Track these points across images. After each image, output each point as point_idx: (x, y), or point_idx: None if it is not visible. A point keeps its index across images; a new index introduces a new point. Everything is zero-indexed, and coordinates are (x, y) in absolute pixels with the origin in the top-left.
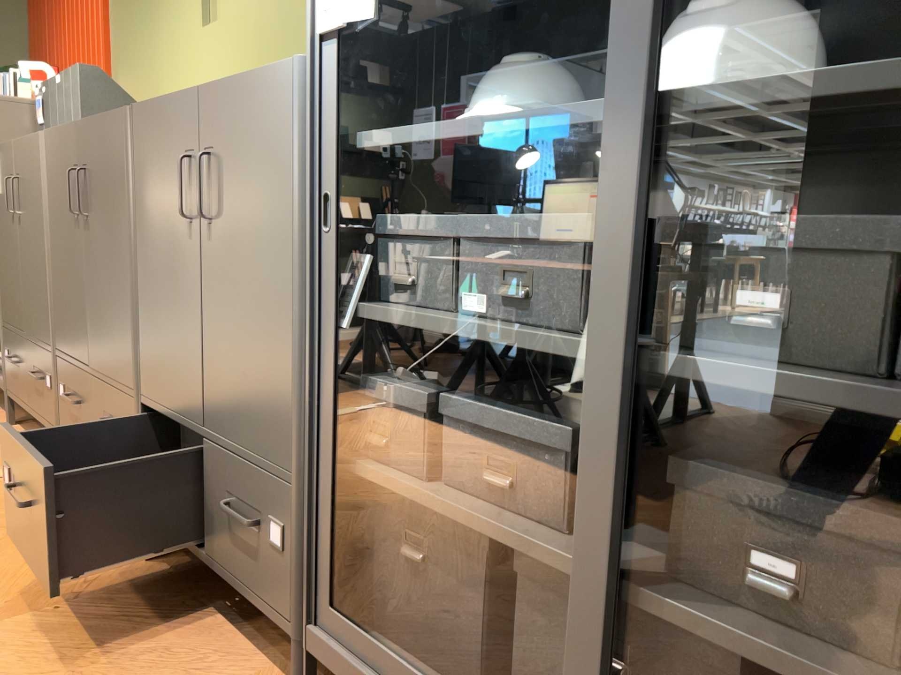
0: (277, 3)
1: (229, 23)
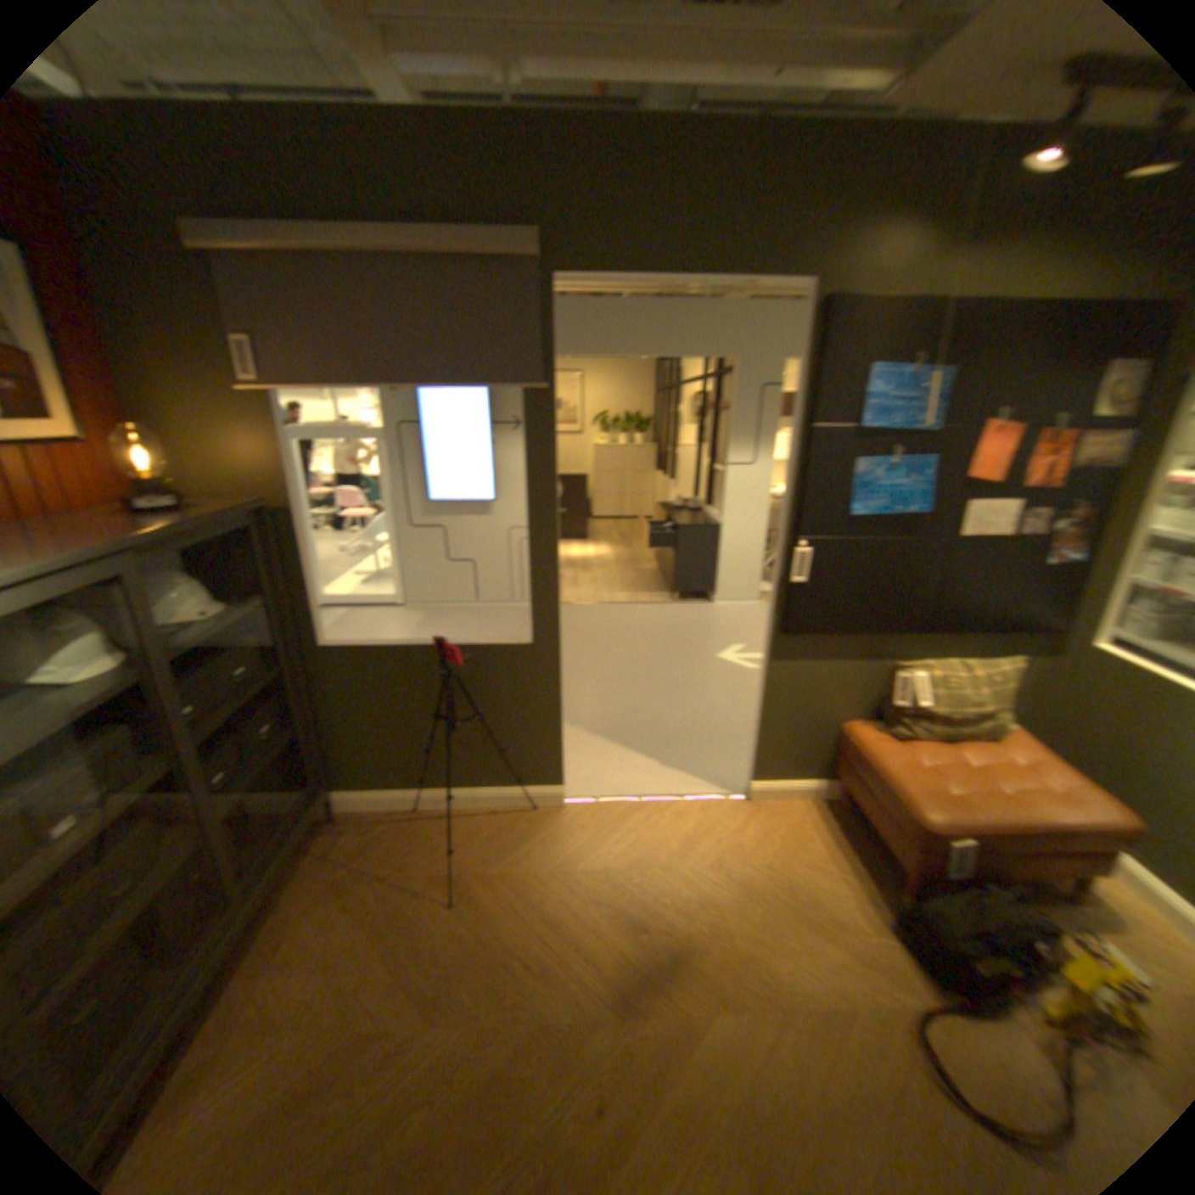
0: None
1: None
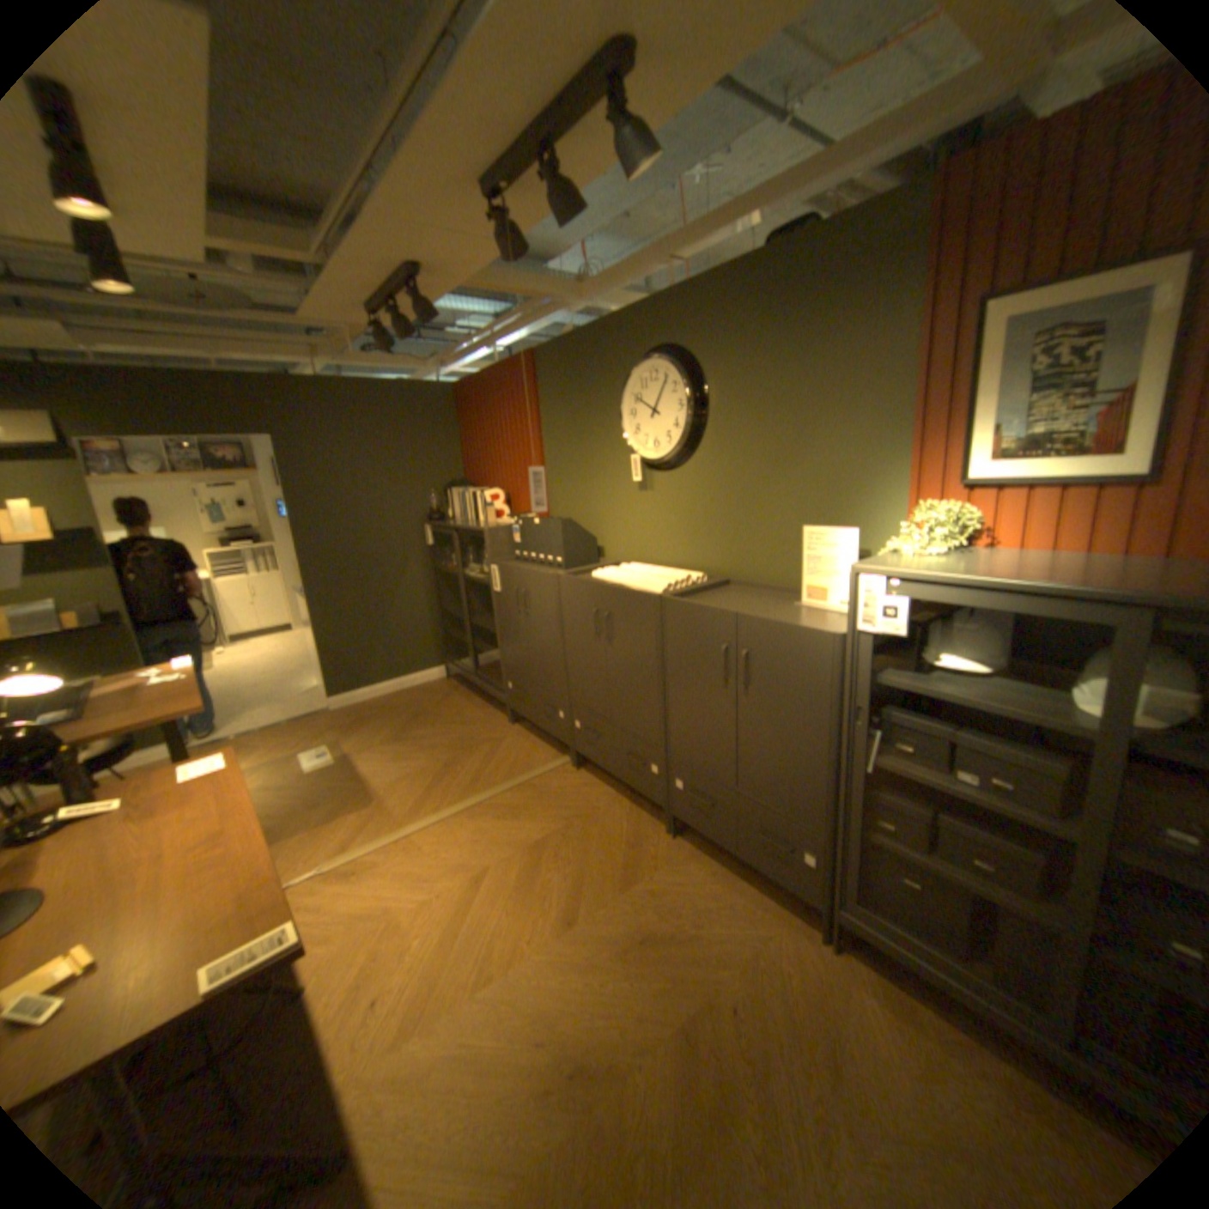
0: (710, 494)
1: (664, 494)
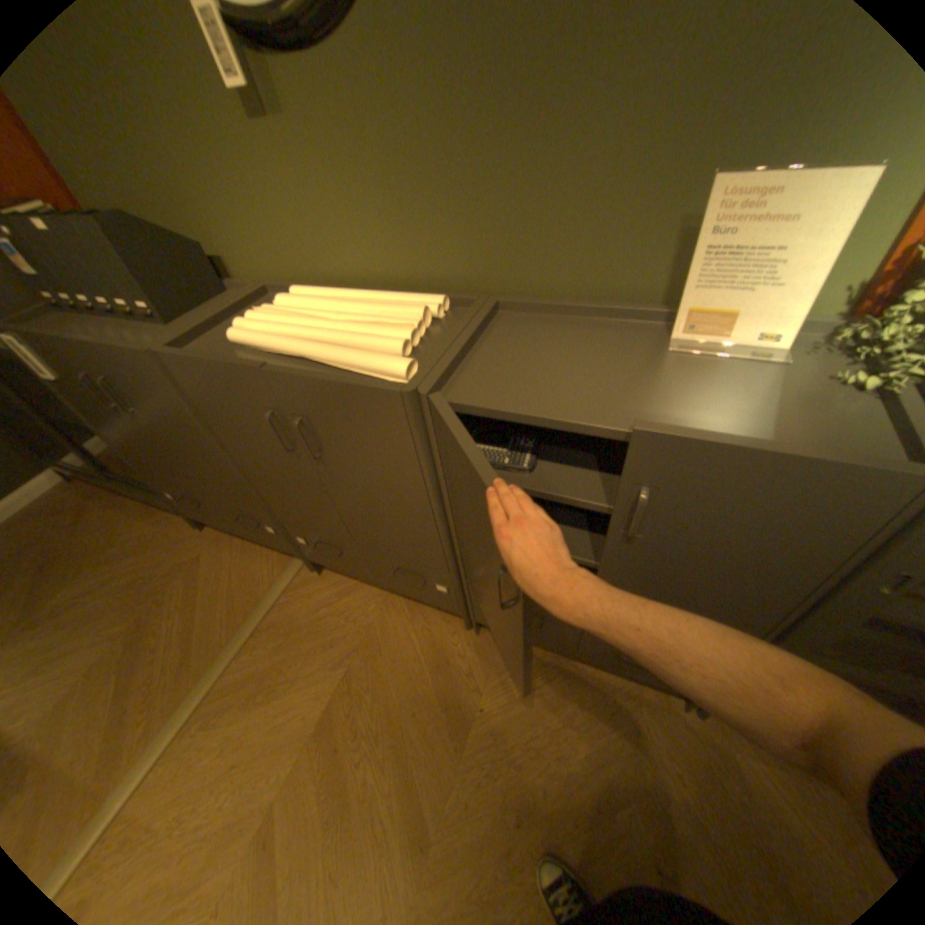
0: (429, 108)
1: (314, 121)
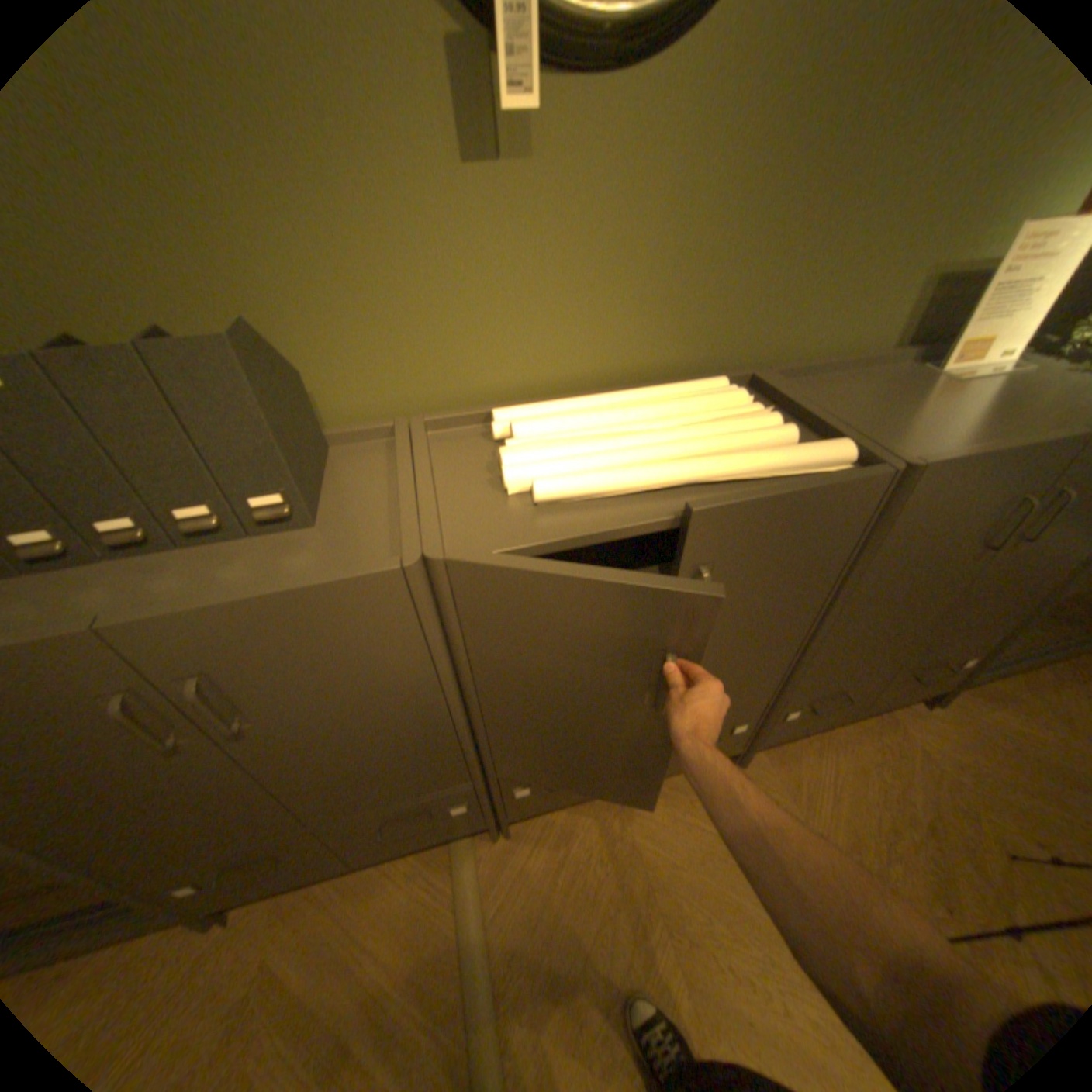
0: (746, 157)
1: (582, 167)
